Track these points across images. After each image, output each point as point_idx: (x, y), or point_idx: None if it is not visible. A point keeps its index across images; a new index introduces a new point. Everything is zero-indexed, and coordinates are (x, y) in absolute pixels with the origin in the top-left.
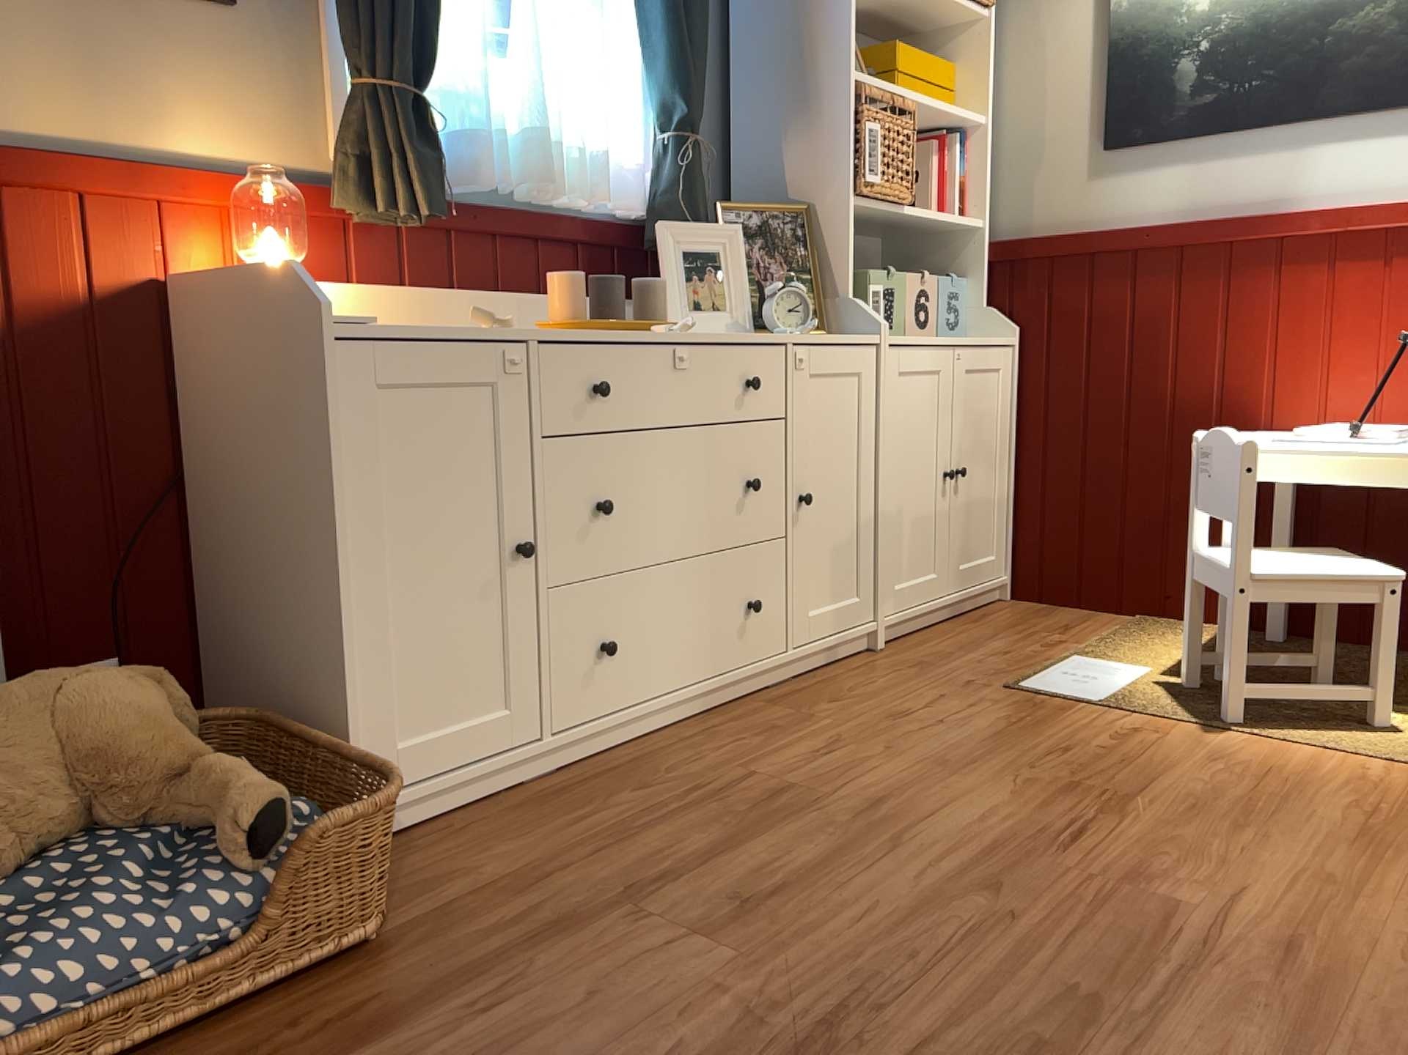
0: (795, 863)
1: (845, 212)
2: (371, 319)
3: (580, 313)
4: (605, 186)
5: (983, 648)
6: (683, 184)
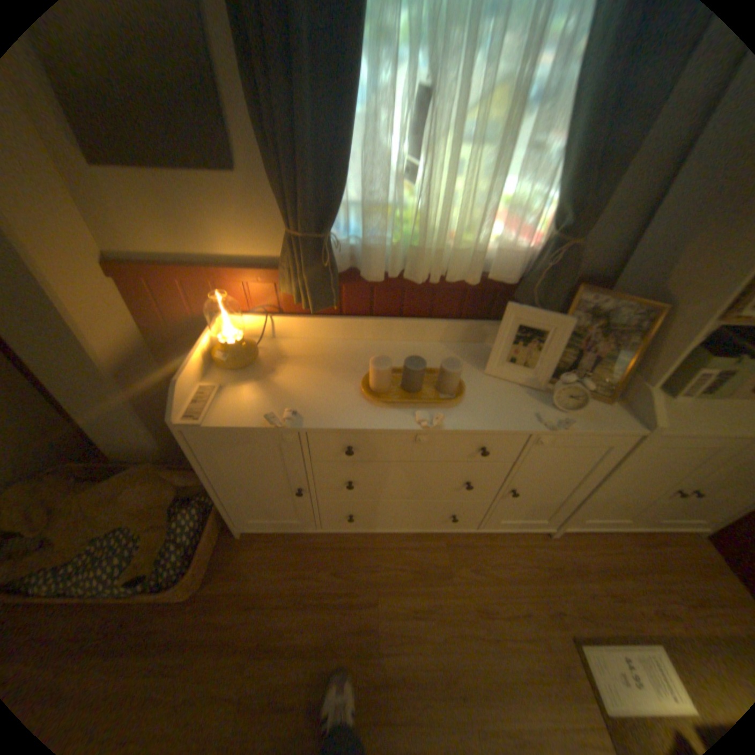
0: (311, 696)
1: (696, 331)
2: (202, 422)
3: (383, 386)
4: (496, 258)
5: (613, 586)
6: (546, 277)
